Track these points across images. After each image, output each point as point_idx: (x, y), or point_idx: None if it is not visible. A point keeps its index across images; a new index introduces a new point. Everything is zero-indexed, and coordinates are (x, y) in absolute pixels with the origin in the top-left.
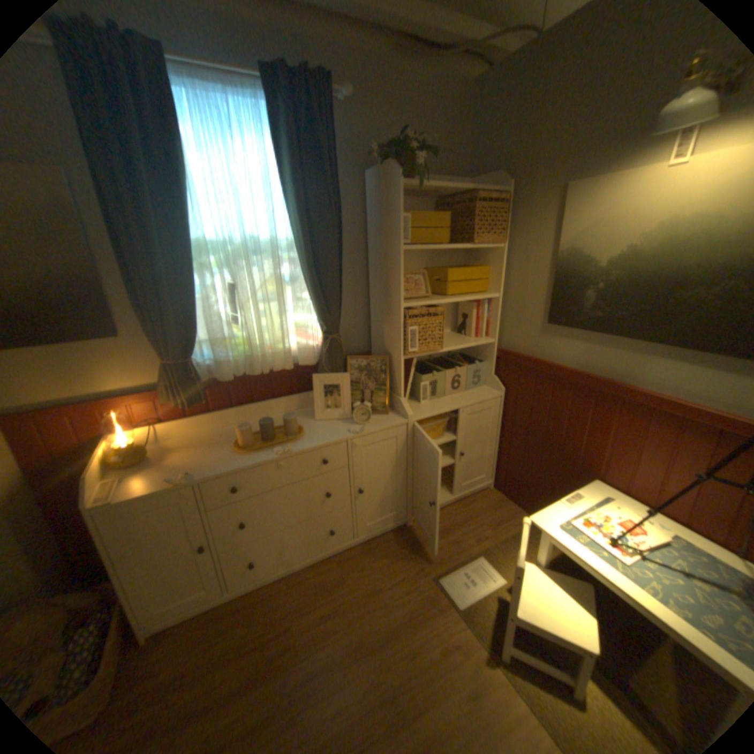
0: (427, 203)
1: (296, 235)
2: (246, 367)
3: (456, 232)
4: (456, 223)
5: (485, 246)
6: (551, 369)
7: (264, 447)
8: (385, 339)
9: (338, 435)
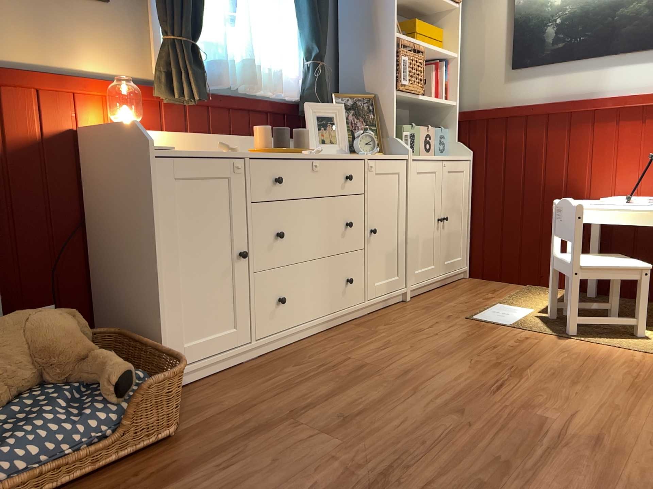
0: None
1: None
2: (238, 81)
3: None
4: None
5: (442, 7)
6: (522, 111)
7: (290, 150)
8: (367, 81)
9: (354, 155)
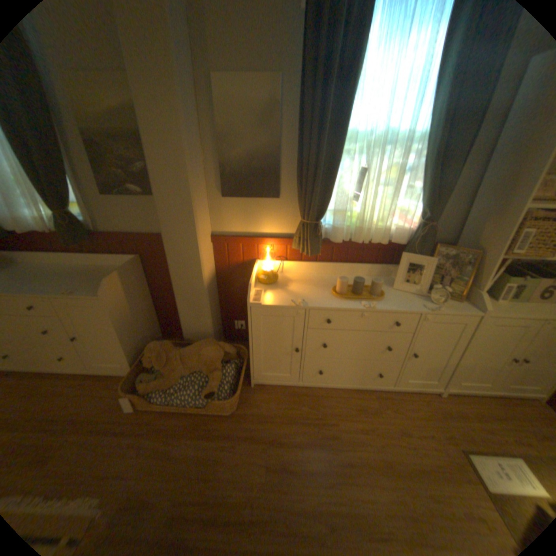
0: None
1: (435, 127)
2: (353, 235)
3: None
4: None
5: None
6: None
7: (355, 297)
8: (484, 235)
9: (415, 306)
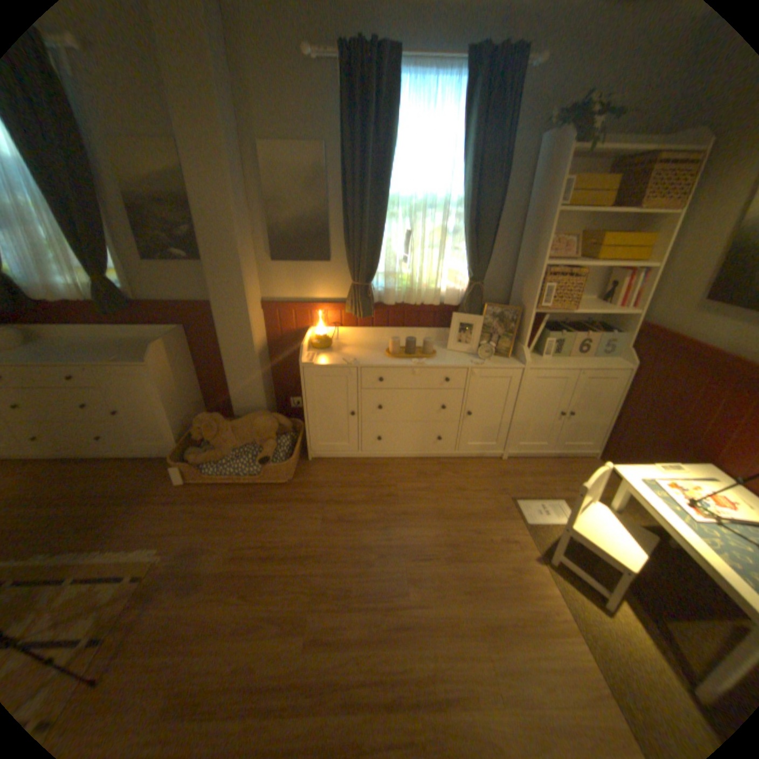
0: (603, 164)
1: (466, 193)
2: (405, 298)
3: (626, 196)
4: (629, 186)
5: (656, 212)
6: (695, 347)
7: (406, 356)
8: (523, 293)
9: (462, 362)
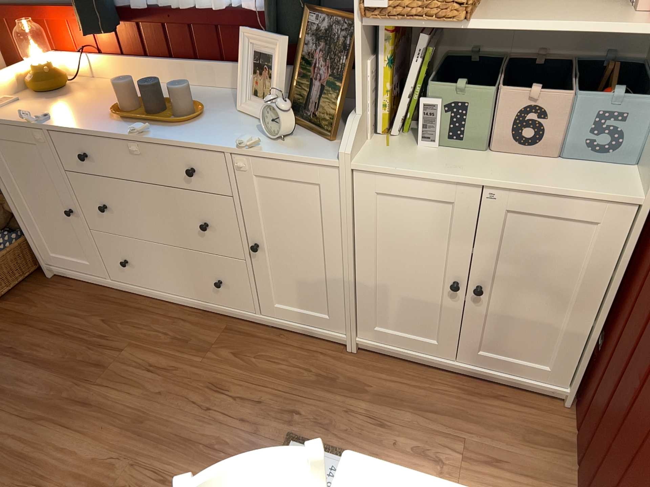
0: None
1: None
2: None
3: None
4: None
5: None
6: None
7: (137, 120)
8: None
9: (225, 141)
